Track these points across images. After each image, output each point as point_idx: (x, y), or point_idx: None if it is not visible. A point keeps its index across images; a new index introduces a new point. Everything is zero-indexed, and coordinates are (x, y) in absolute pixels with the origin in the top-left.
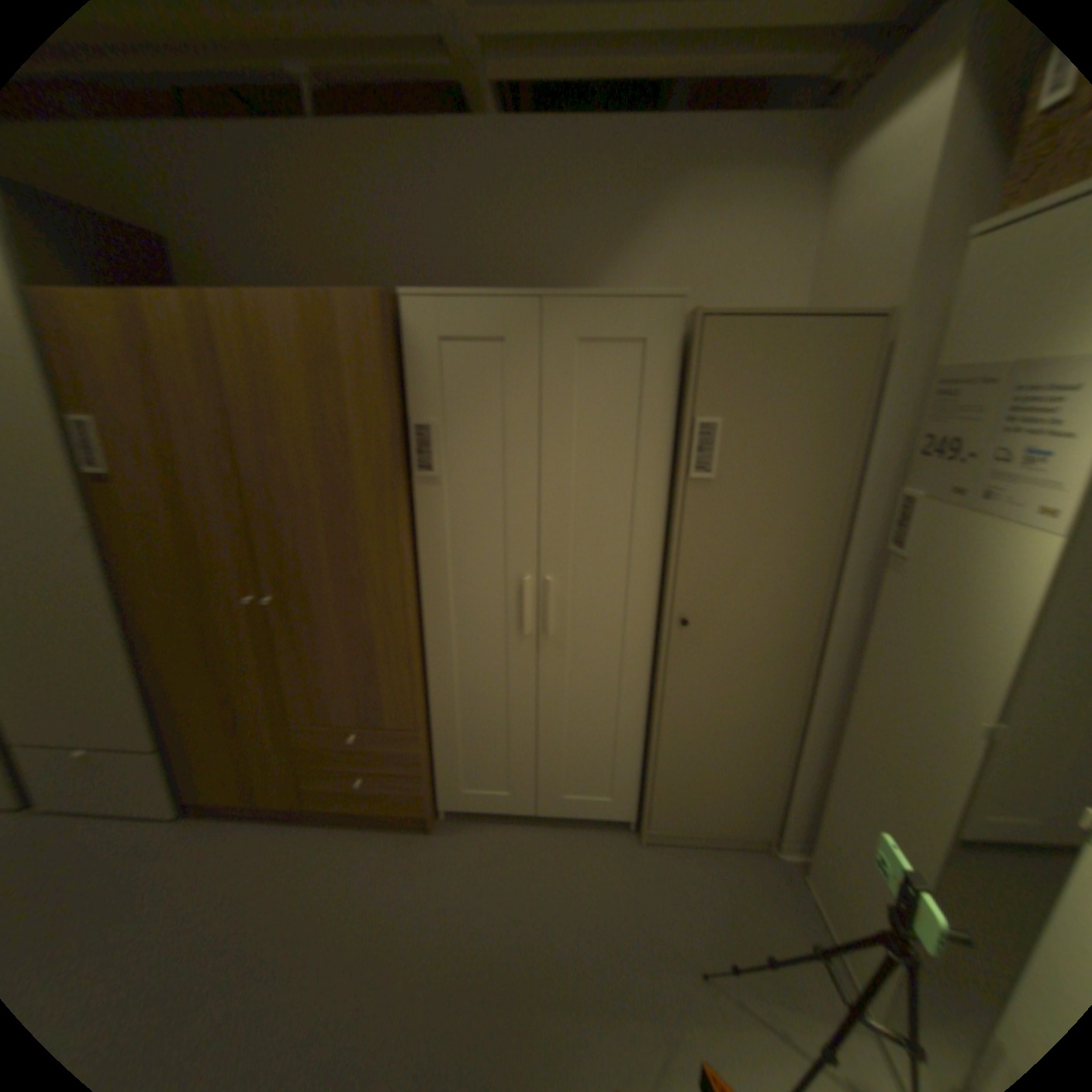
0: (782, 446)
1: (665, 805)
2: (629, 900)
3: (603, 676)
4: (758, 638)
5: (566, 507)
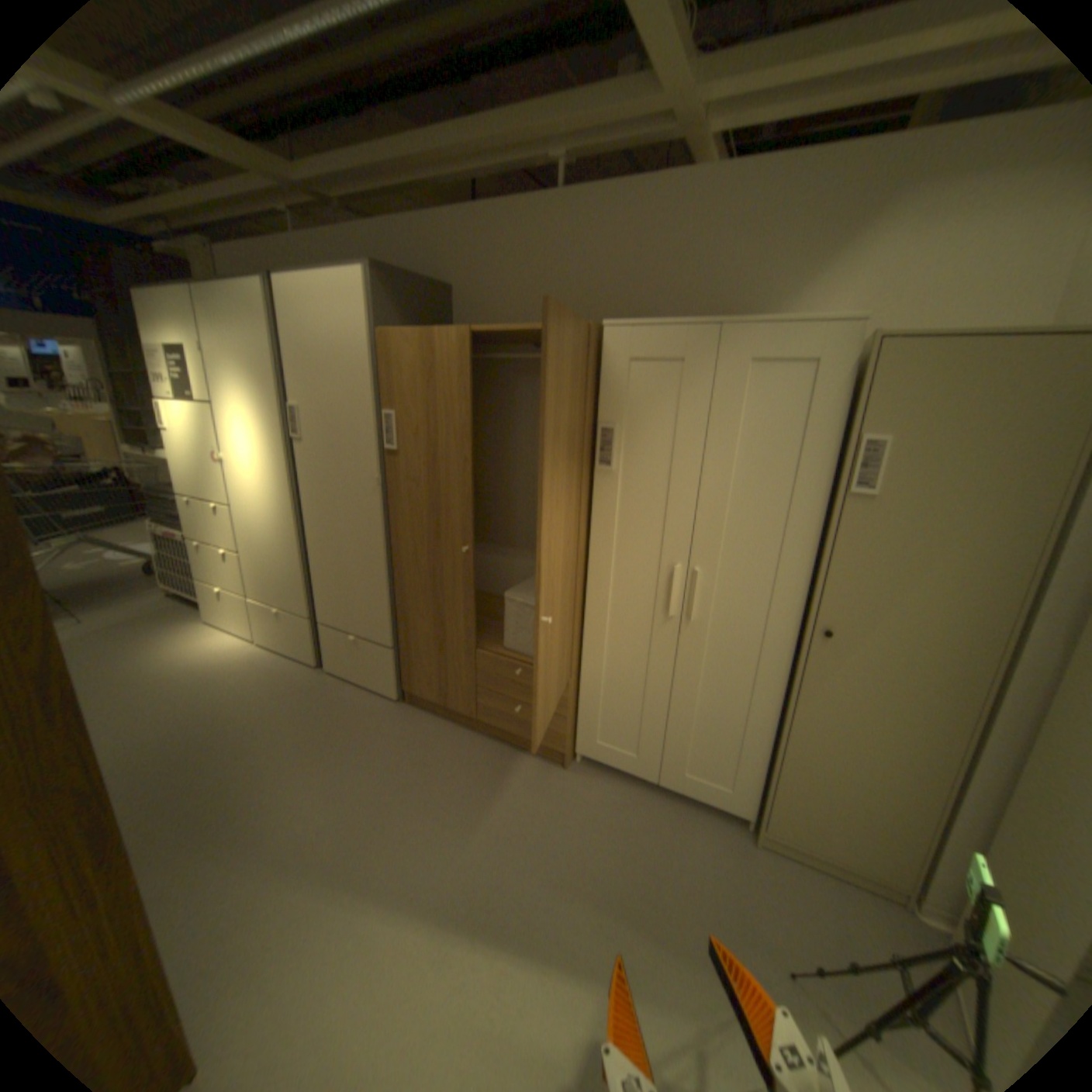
0: (967, 470)
1: (789, 816)
2: (733, 886)
3: (741, 672)
4: (917, 669)
5: (723, 509)
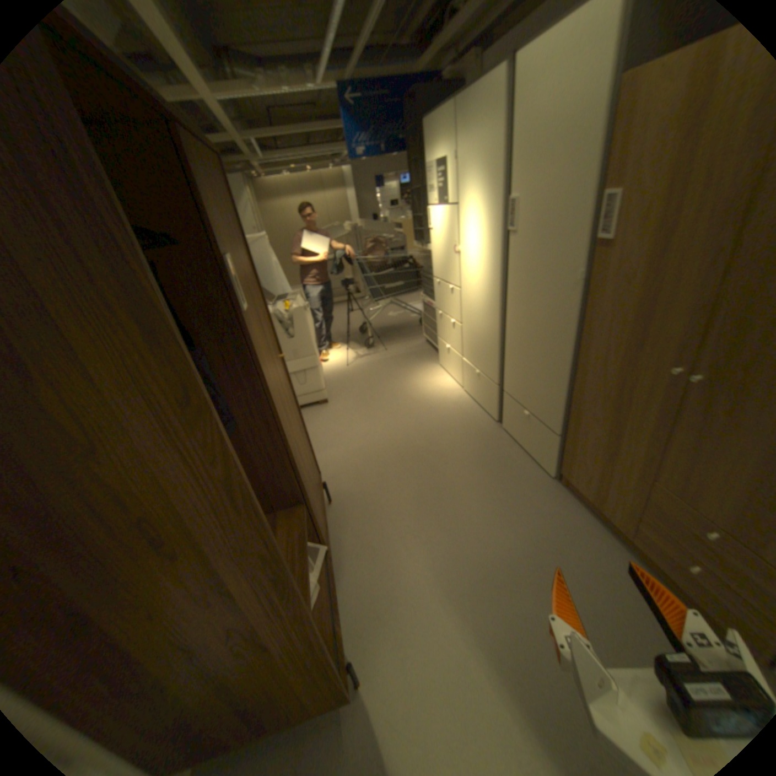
0: None
1: None
2: None
3: None
4: None
5: None
